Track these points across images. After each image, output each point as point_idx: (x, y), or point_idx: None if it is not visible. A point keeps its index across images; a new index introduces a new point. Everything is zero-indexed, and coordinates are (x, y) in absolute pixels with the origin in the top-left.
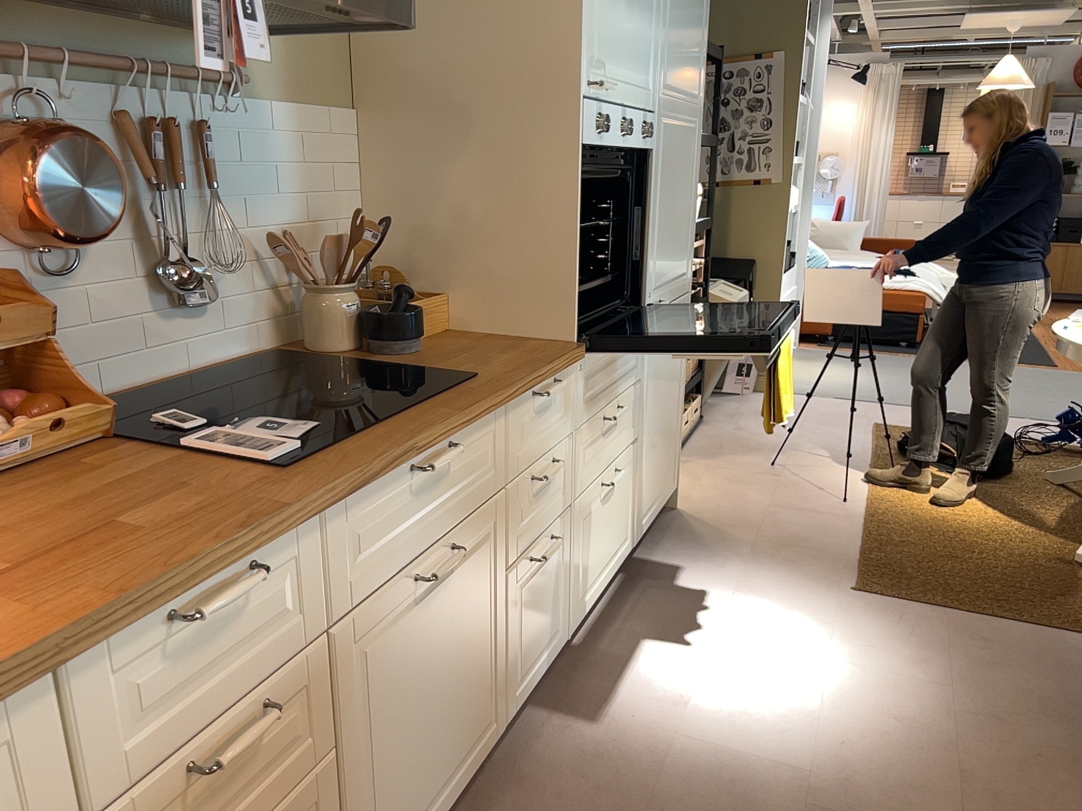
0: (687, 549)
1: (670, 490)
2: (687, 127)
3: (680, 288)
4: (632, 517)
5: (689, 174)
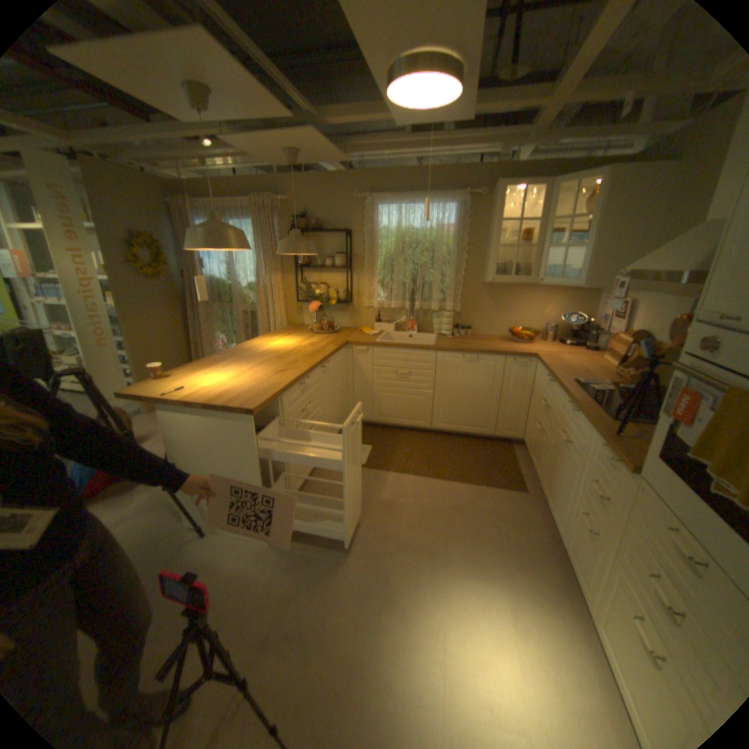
0: None
1: None
2: None
3: None
4: None
5: None
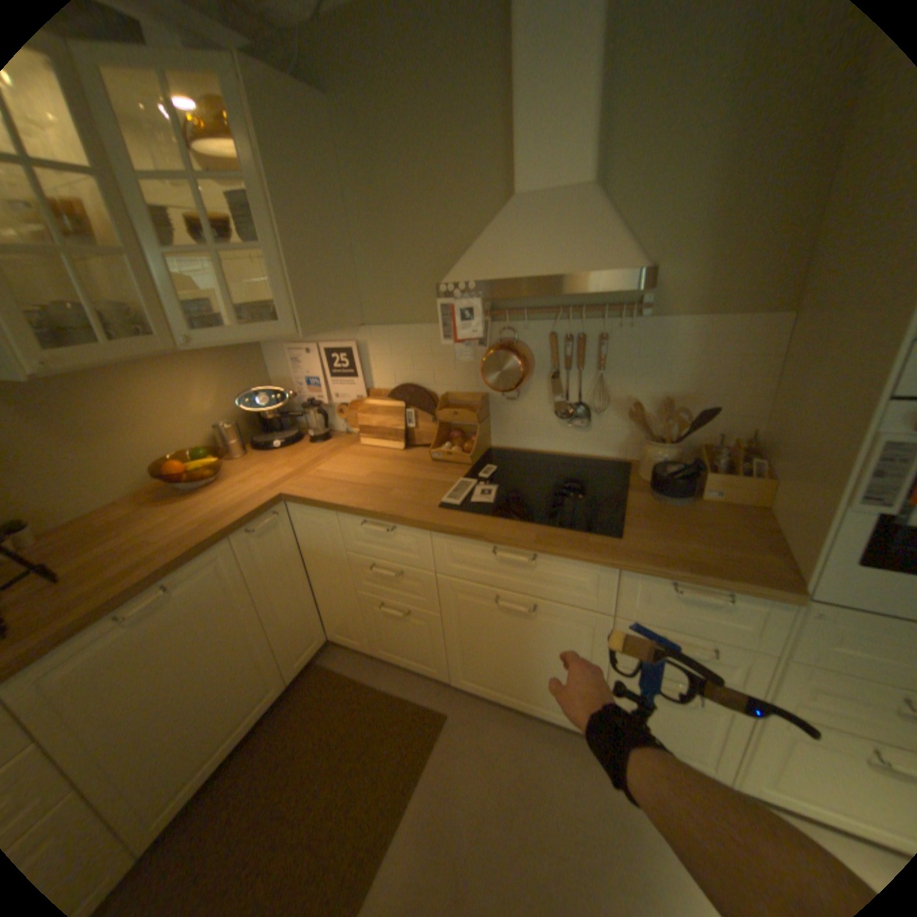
0: None
1: None
2: None
3: None
4: None
5: None
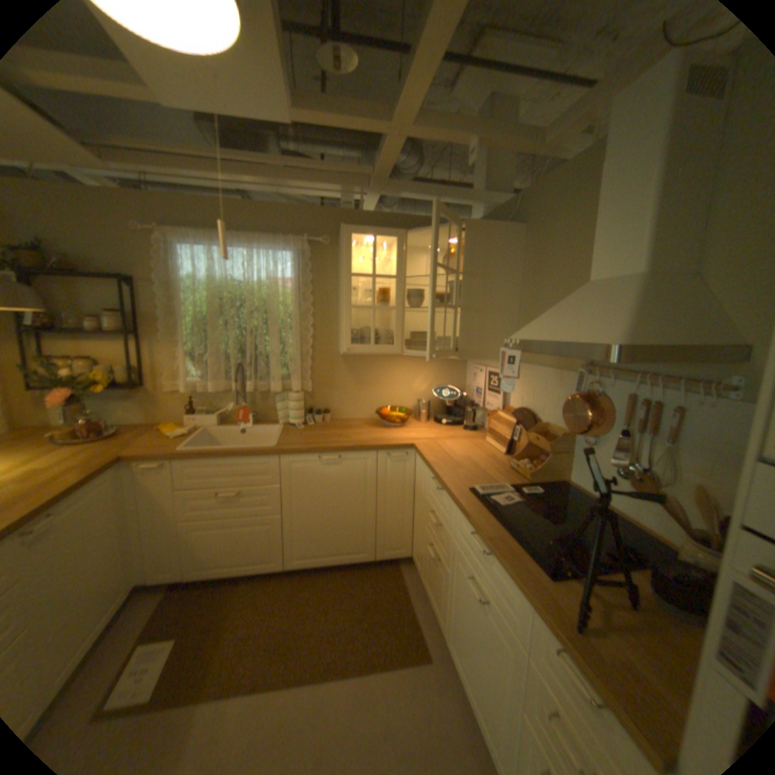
0: None
1: None
2: None
3: None
4: None
5: None
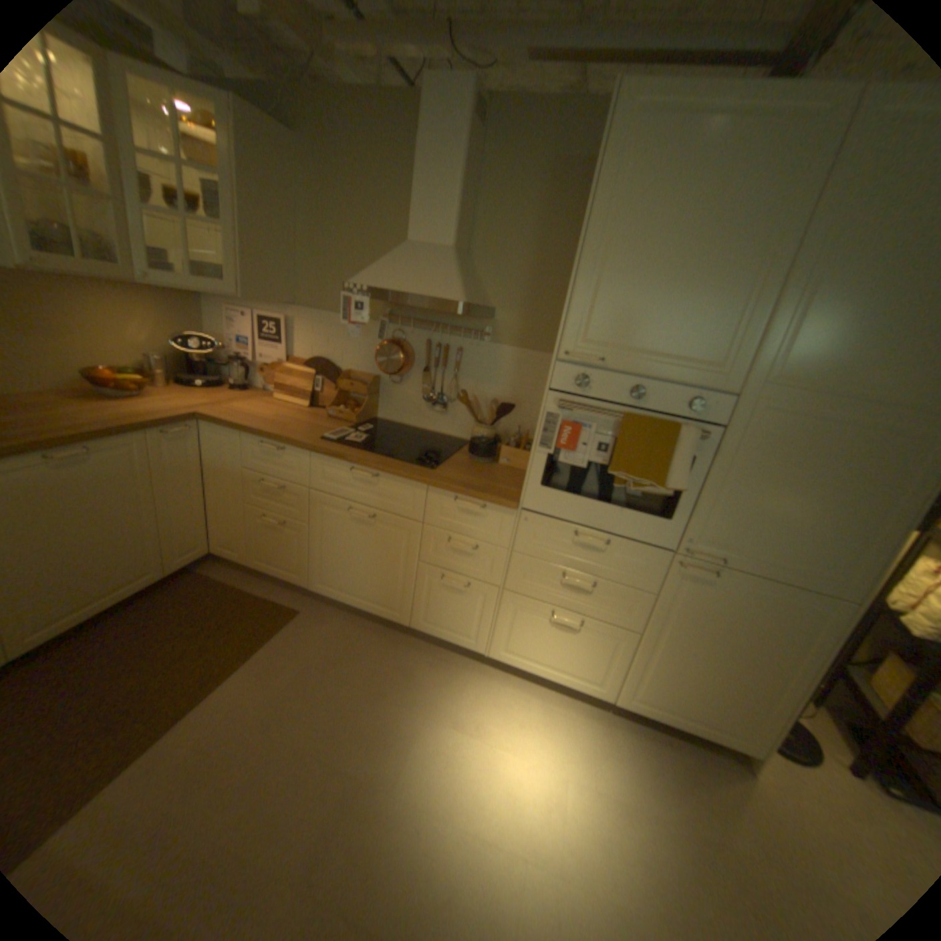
0: (671, 772)
1: (736, 745)
2: (873, 427)
3: (808, 582)
4: (614, 681)
5: (875, 479)
